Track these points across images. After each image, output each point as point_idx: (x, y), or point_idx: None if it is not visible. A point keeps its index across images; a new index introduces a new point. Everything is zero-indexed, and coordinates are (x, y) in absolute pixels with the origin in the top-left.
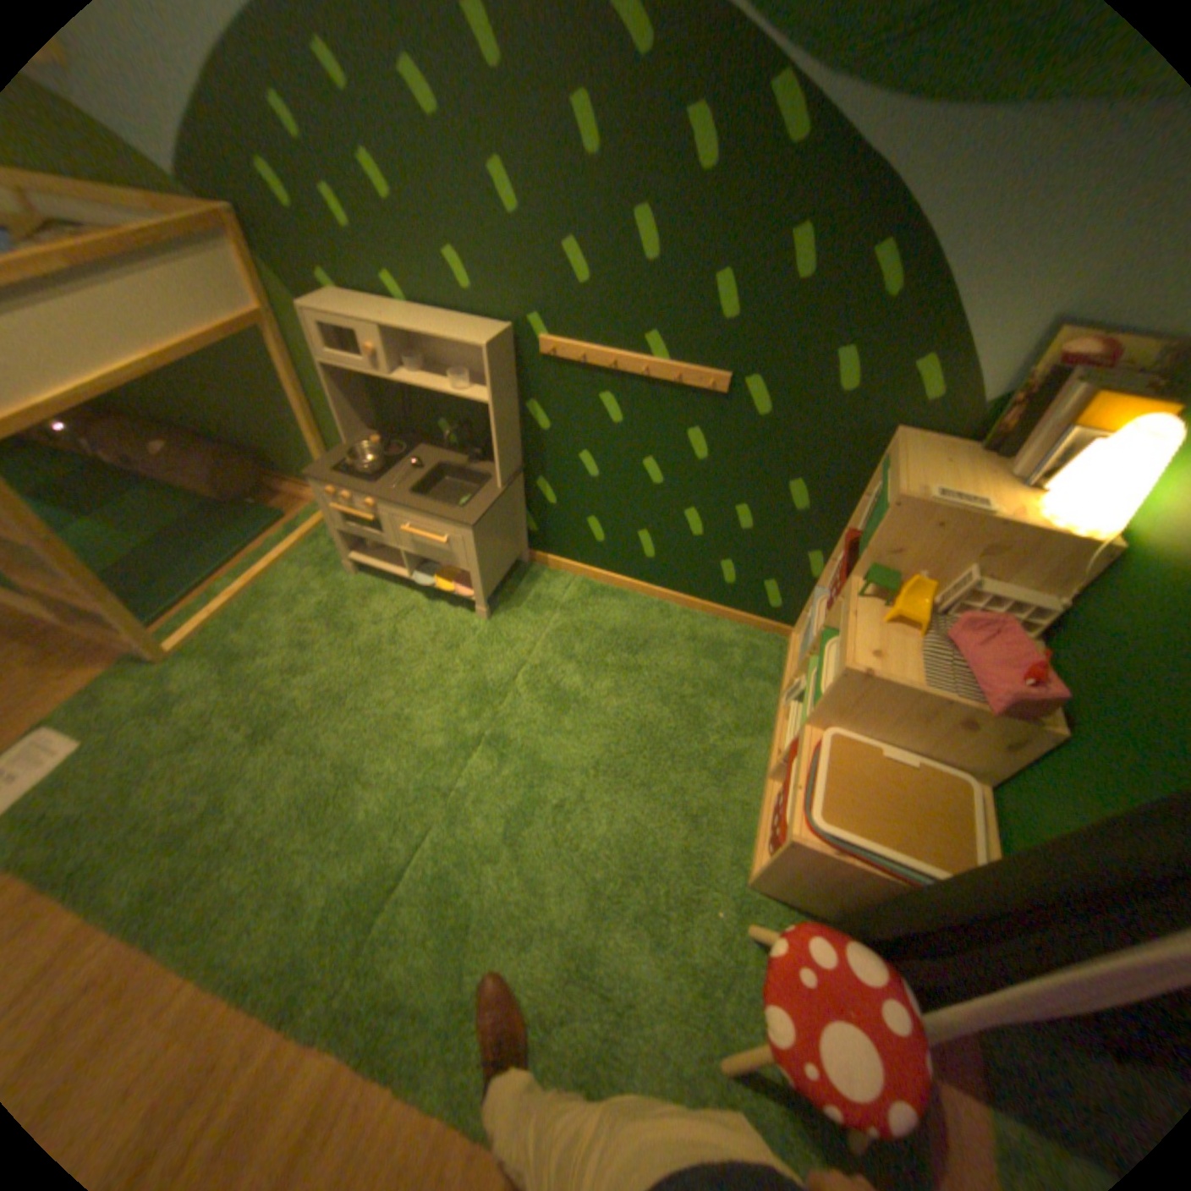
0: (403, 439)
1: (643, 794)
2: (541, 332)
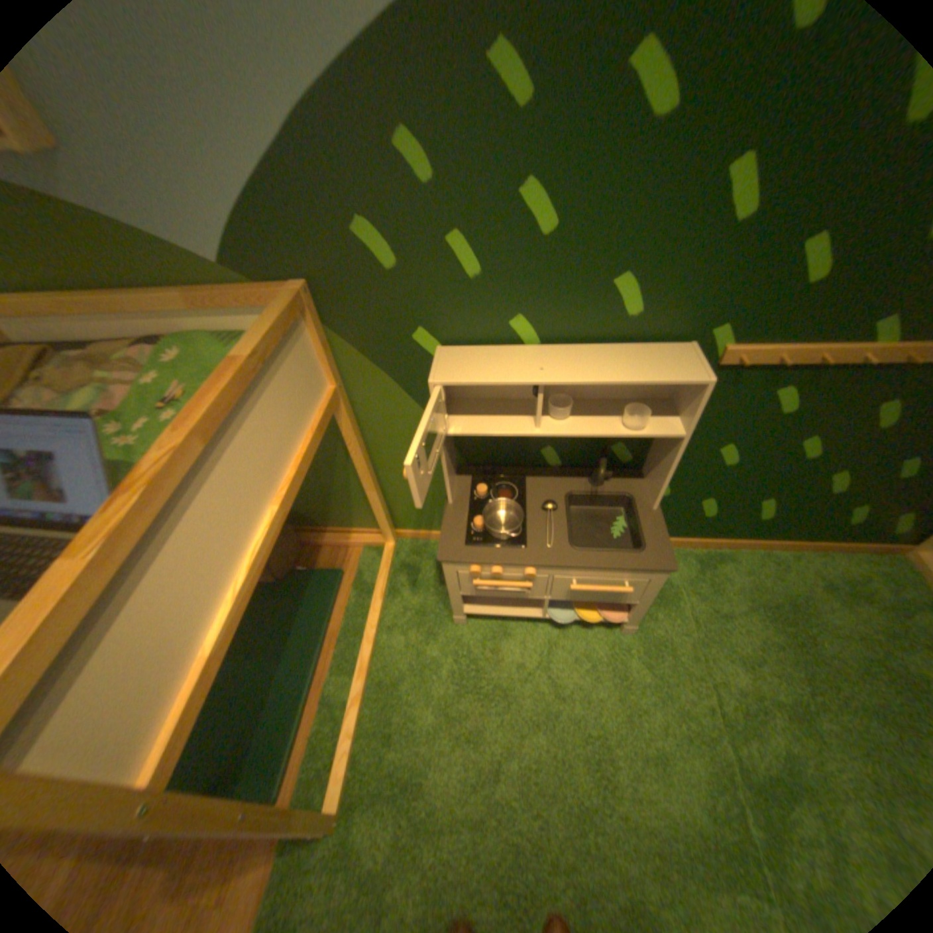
0: (500, 475)
1: None
2: (728, 342)
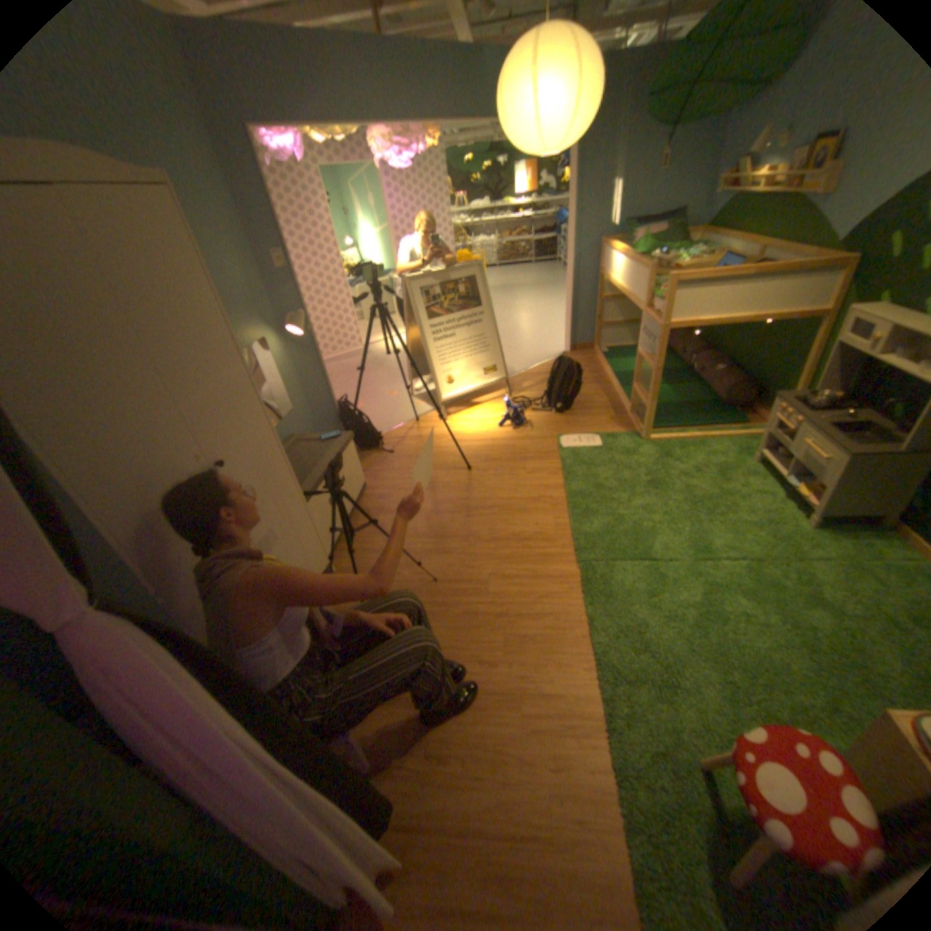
0: (858, 403)
1: (812, 668)
2: None
